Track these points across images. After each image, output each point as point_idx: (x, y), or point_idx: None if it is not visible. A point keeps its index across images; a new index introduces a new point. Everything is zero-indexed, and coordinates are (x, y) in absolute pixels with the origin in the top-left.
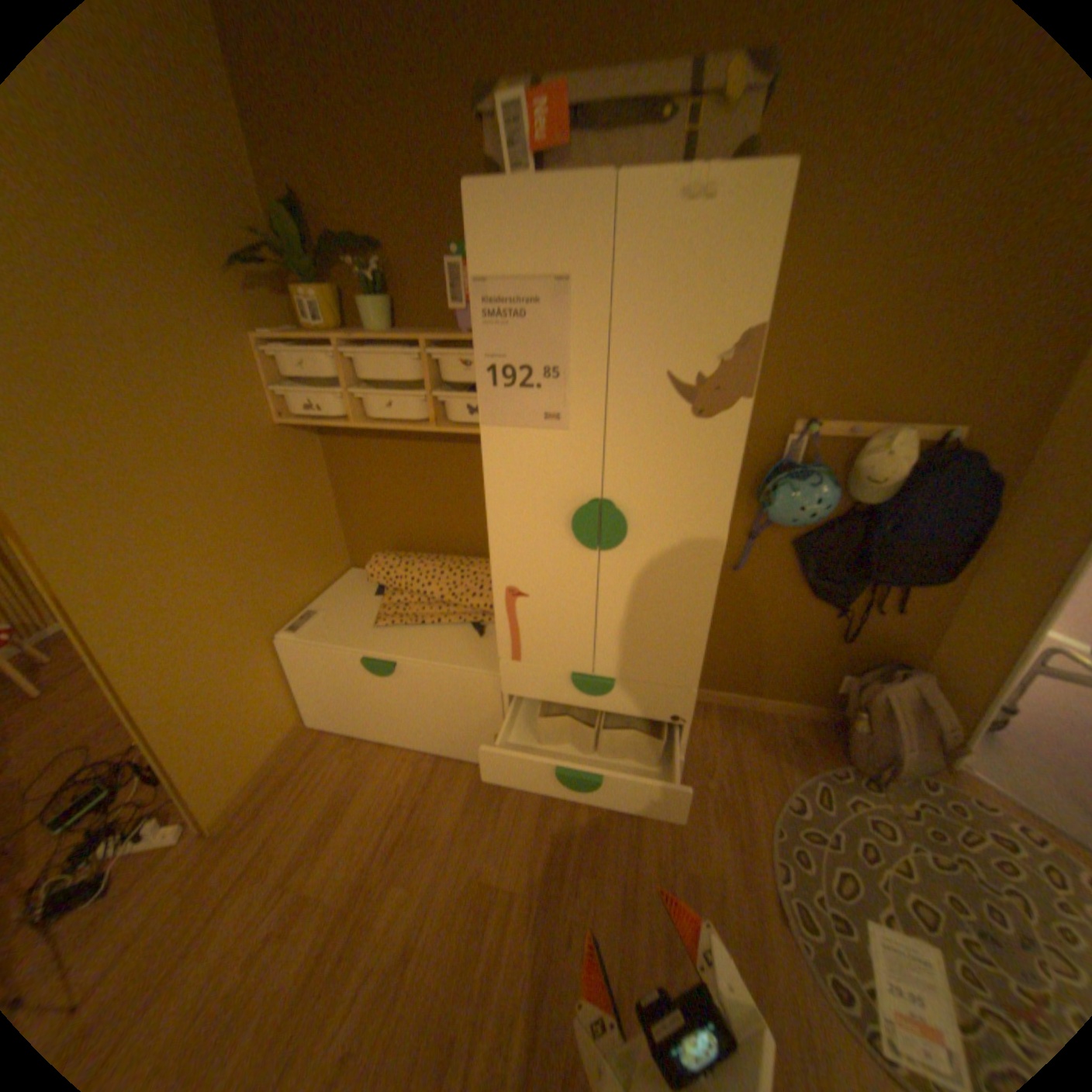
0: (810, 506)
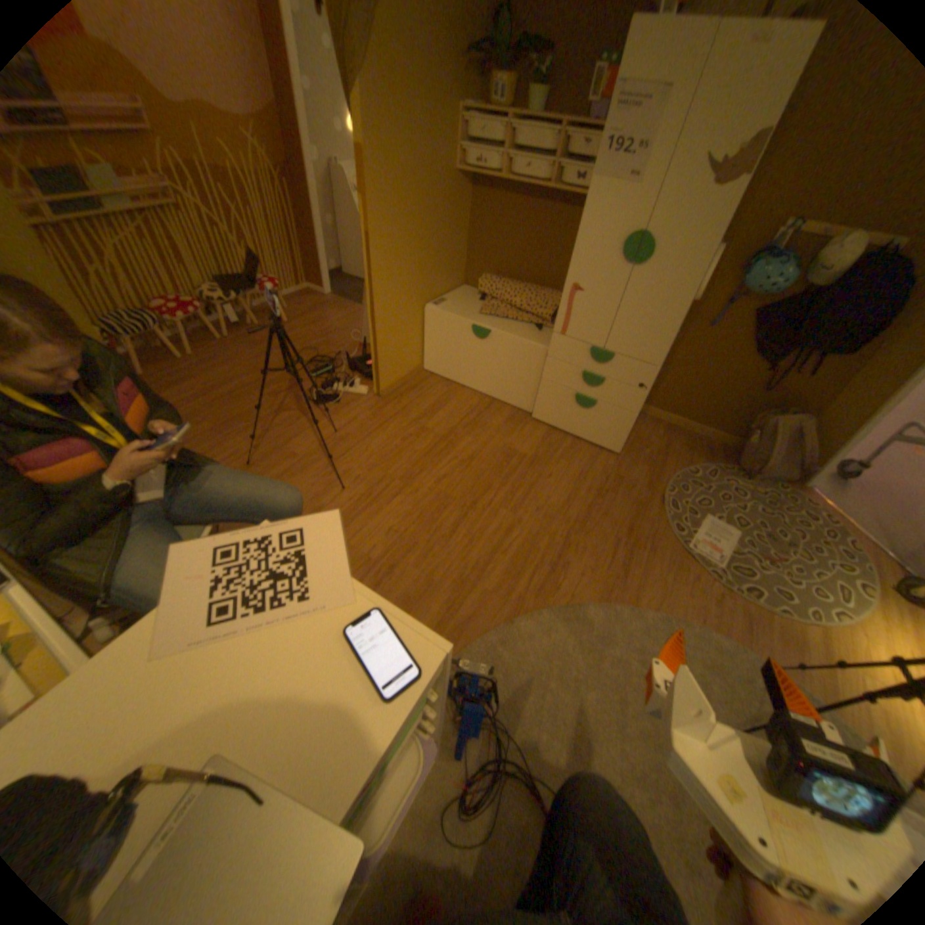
0: (772, 277)
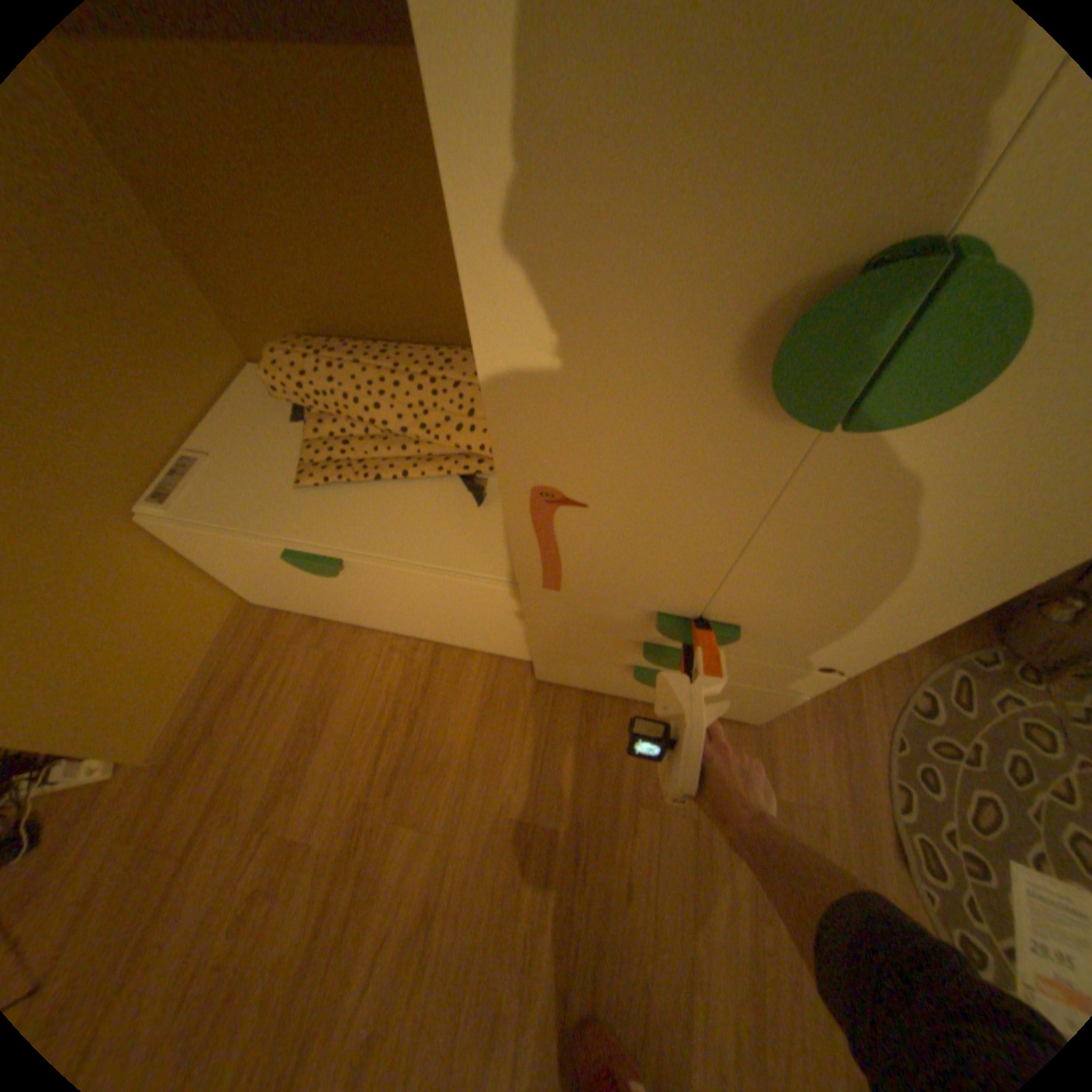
0: None
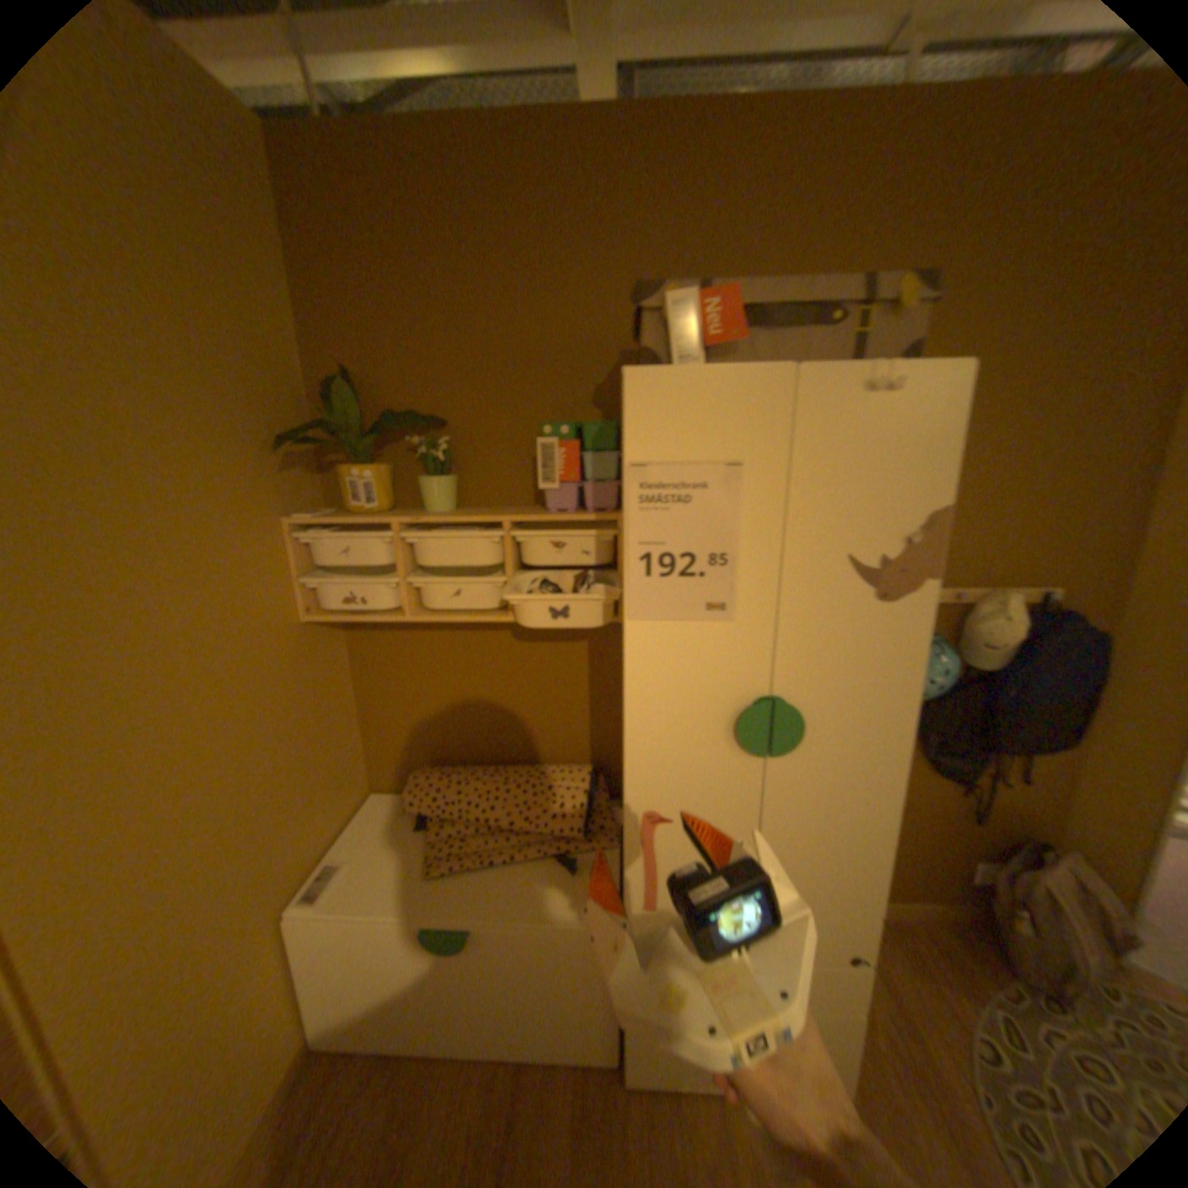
0: (939, 678)
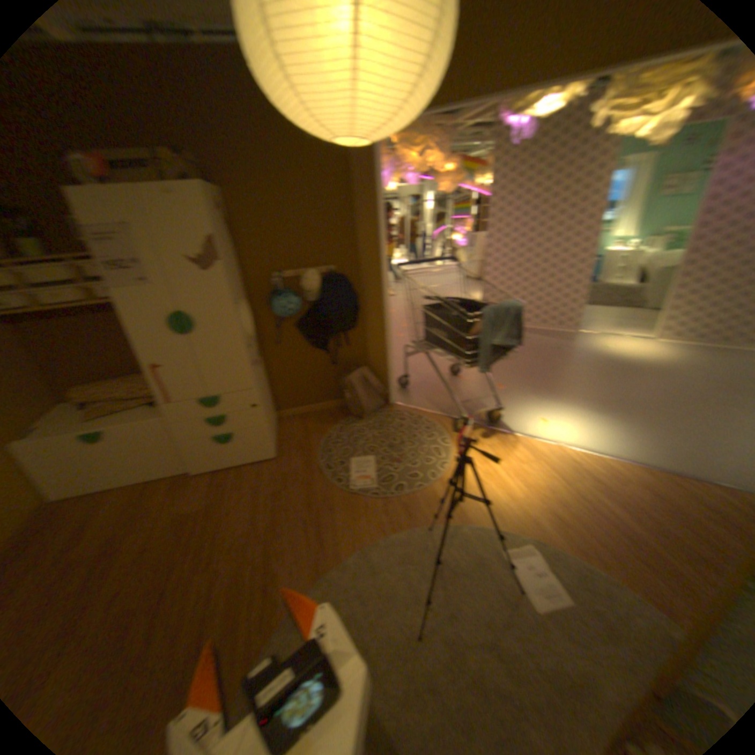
0: (284, 307)
